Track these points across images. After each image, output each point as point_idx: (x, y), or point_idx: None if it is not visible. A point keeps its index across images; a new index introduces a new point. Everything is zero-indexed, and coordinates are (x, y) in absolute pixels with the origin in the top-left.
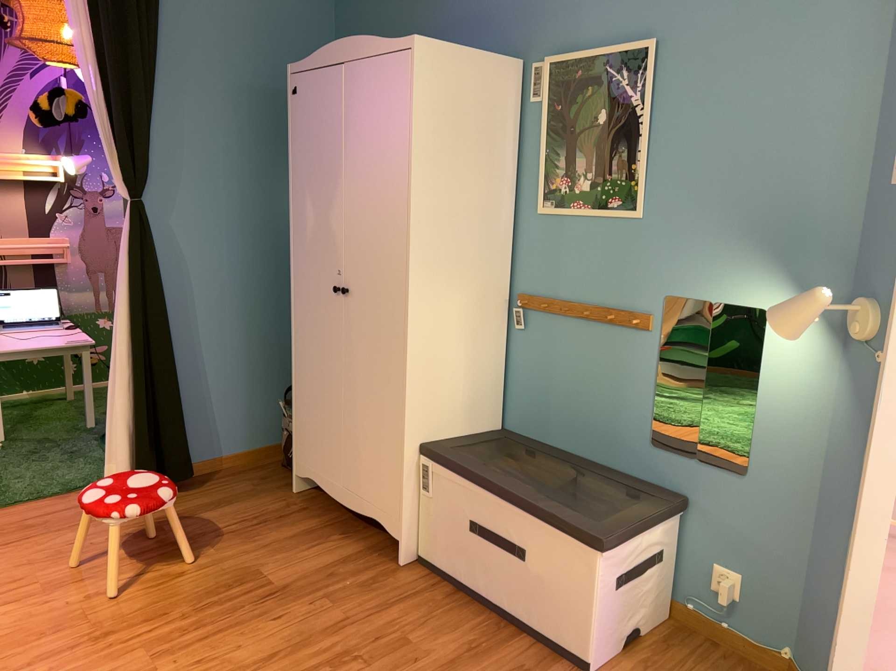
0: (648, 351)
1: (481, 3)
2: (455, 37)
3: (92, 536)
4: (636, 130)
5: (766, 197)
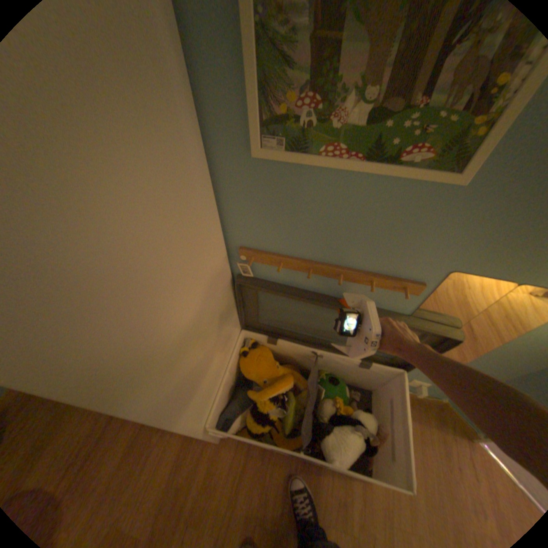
0: (407, 304)
1: None
2: None
3: None
4: None
5: None
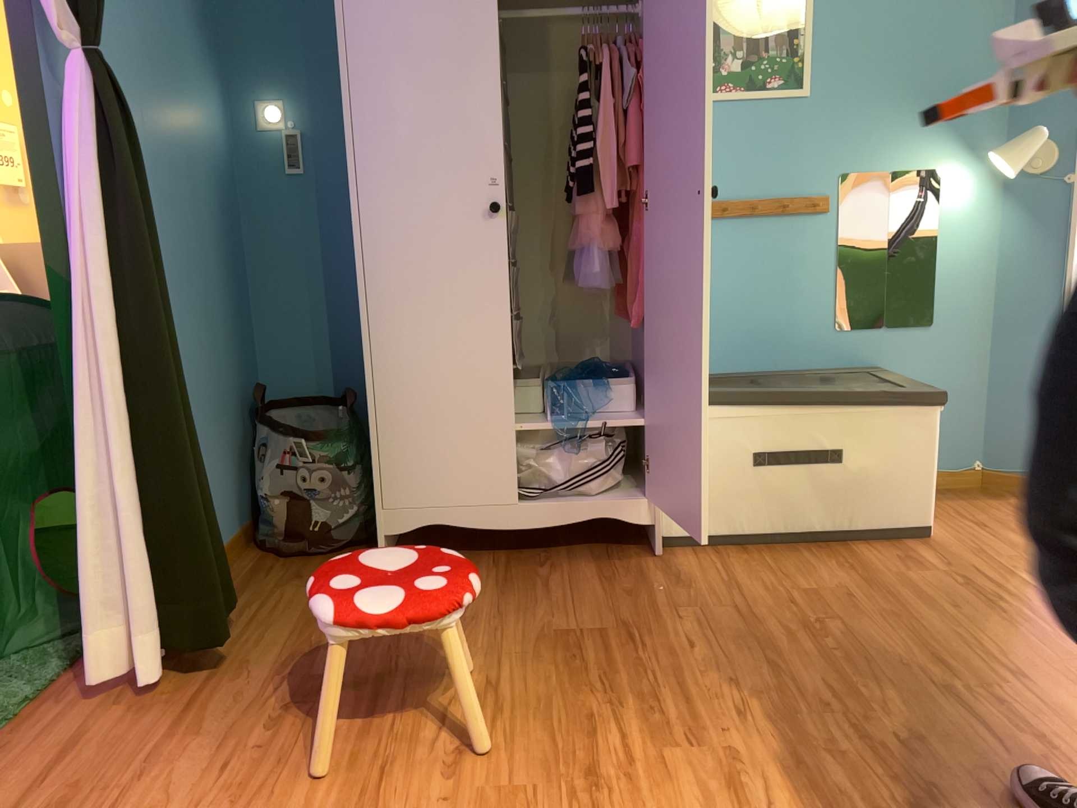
0: (824, 235)
1: None
2: None
3: (221, 734)
4: (798, 2)
5: (933, 66)
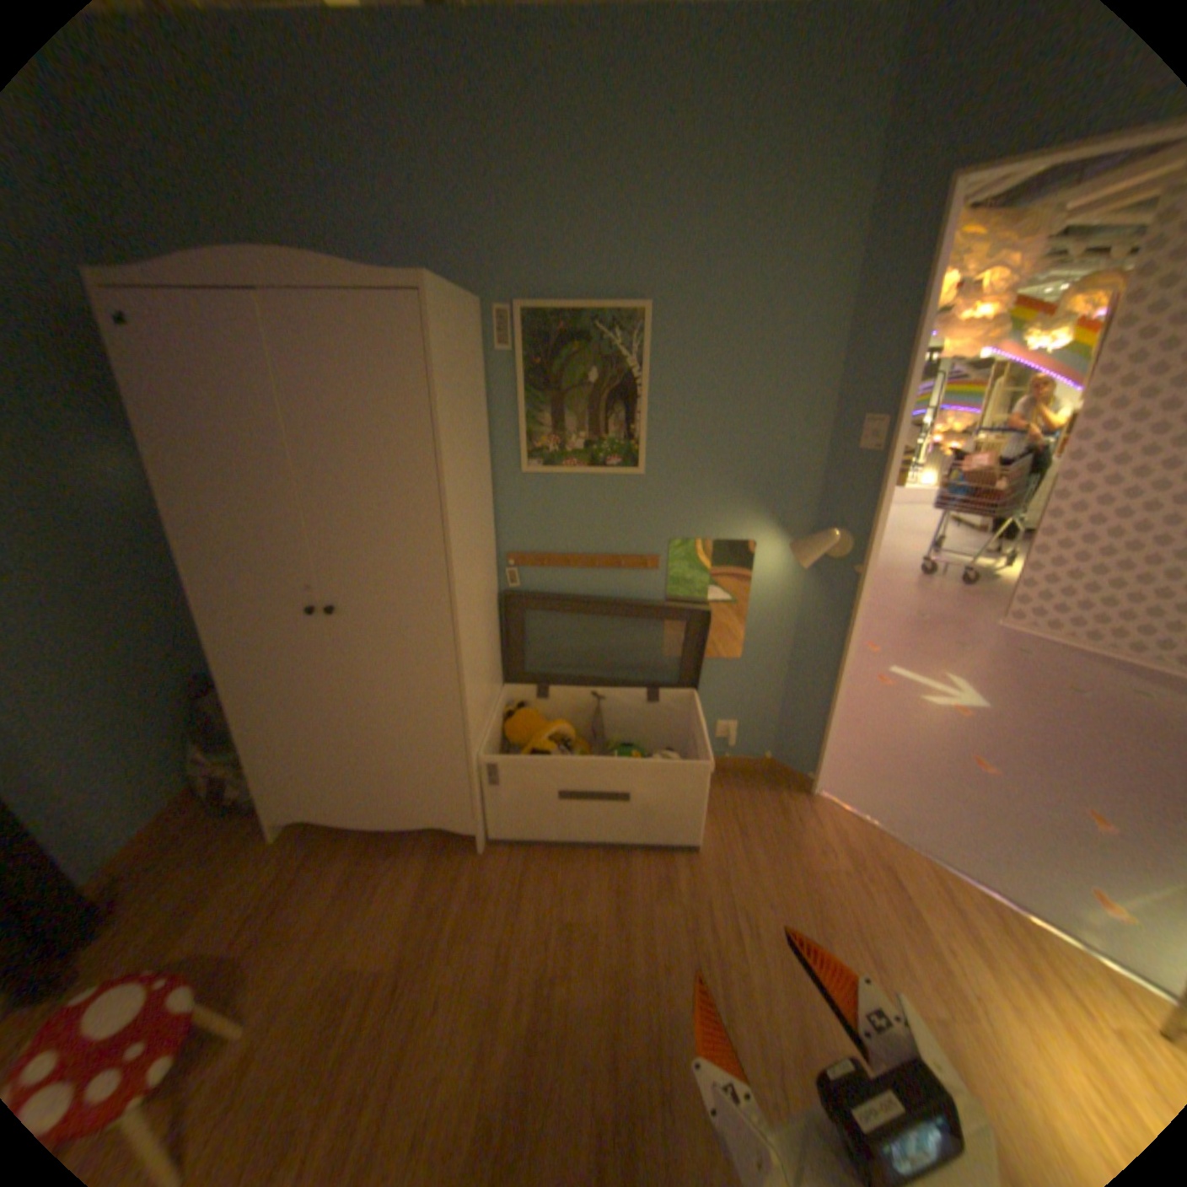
0: (655, 585)
1: (395, 210)
2: (355, 249)
3: None
4: (635, 391)
5: (756, 454)
